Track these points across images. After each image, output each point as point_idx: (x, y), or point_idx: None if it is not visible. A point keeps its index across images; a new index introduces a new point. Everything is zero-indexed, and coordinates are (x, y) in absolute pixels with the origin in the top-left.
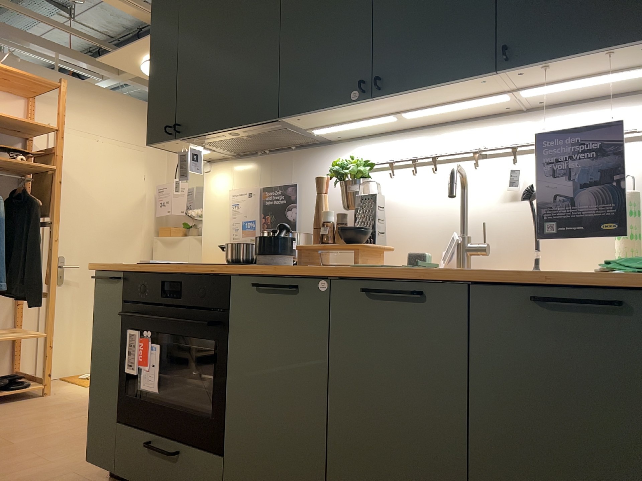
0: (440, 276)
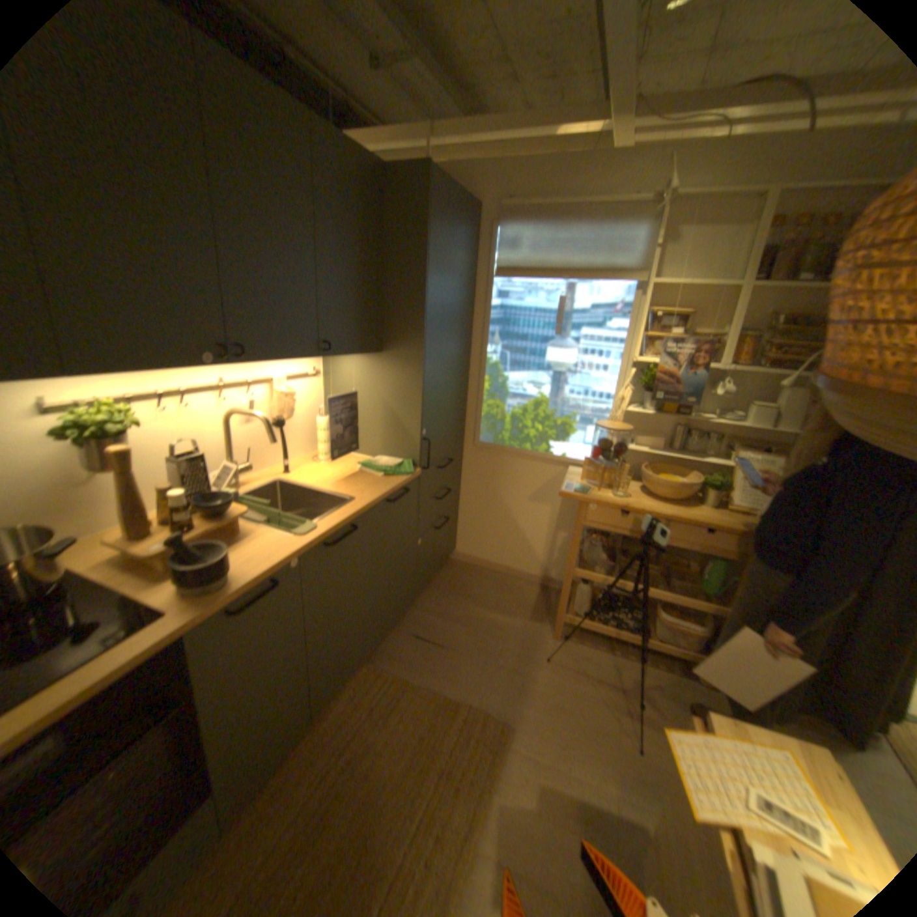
0: (360, 511)
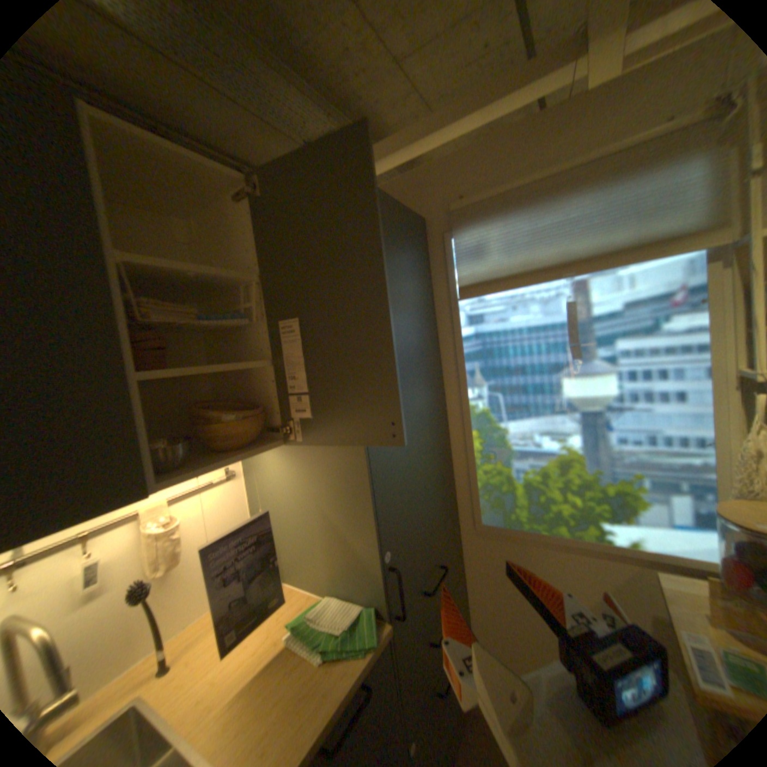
0: None
